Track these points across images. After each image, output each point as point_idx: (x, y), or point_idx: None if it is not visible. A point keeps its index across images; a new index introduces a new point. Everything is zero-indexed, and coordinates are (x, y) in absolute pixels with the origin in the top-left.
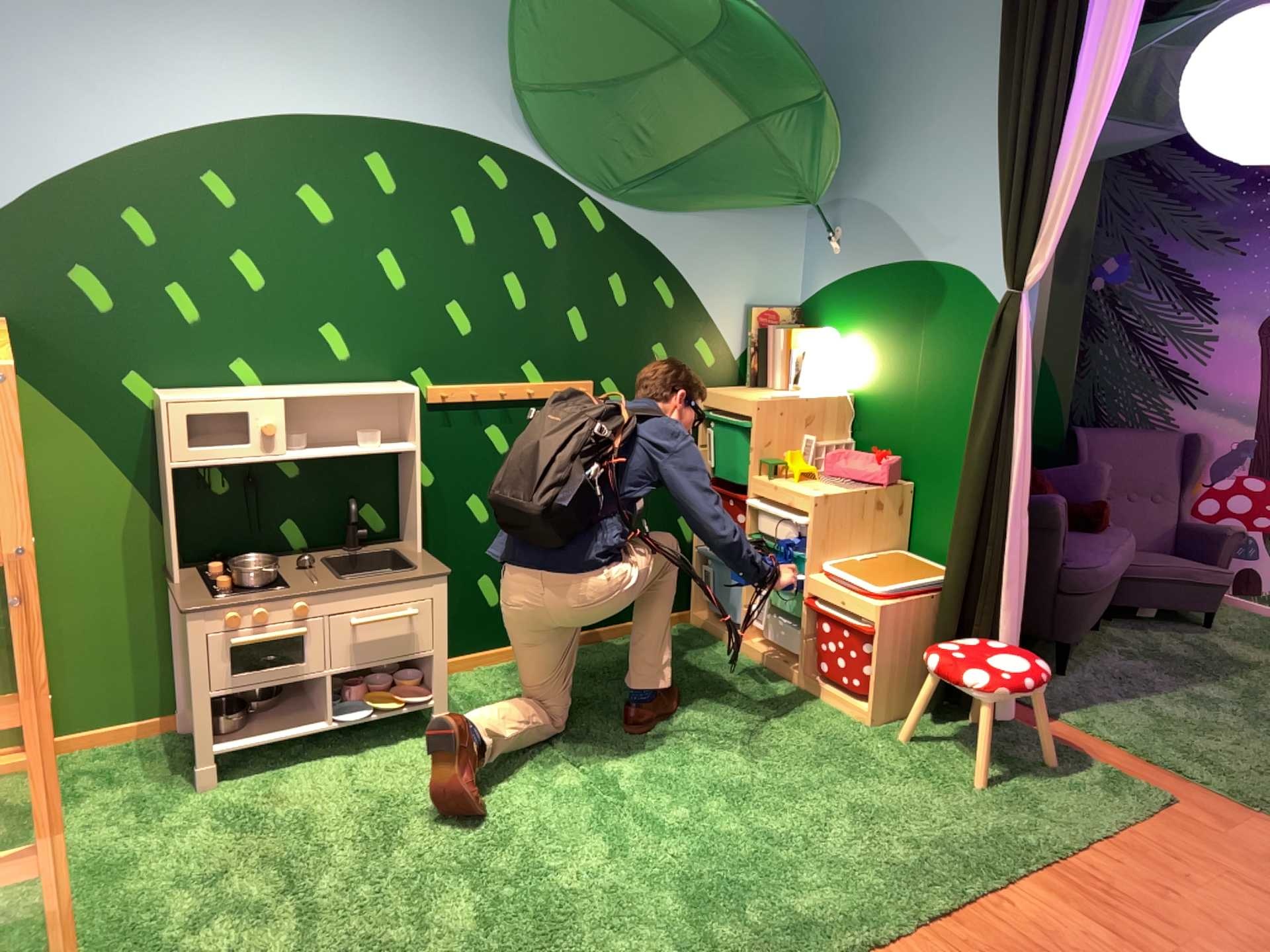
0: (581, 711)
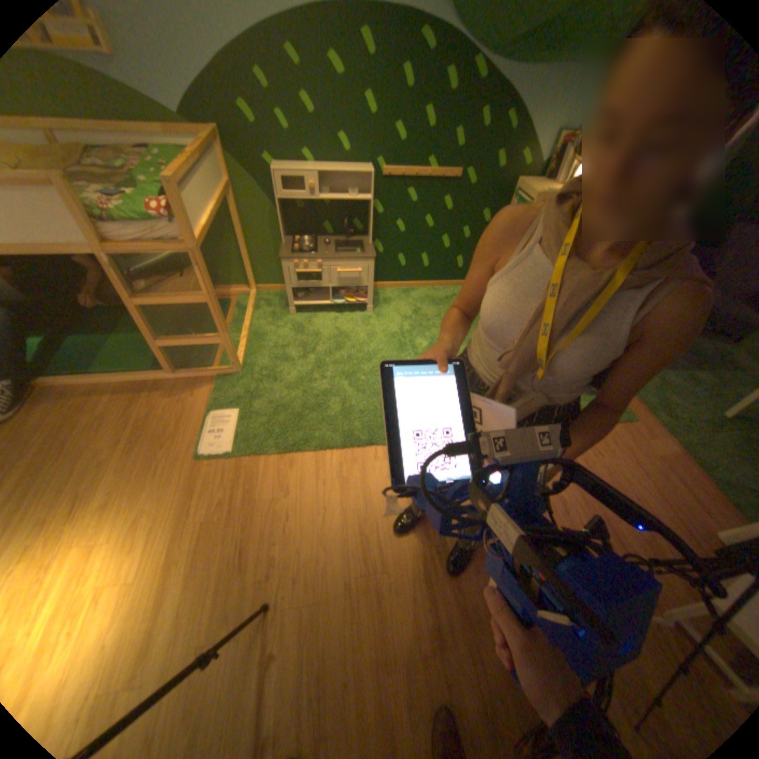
0: (419, 318)
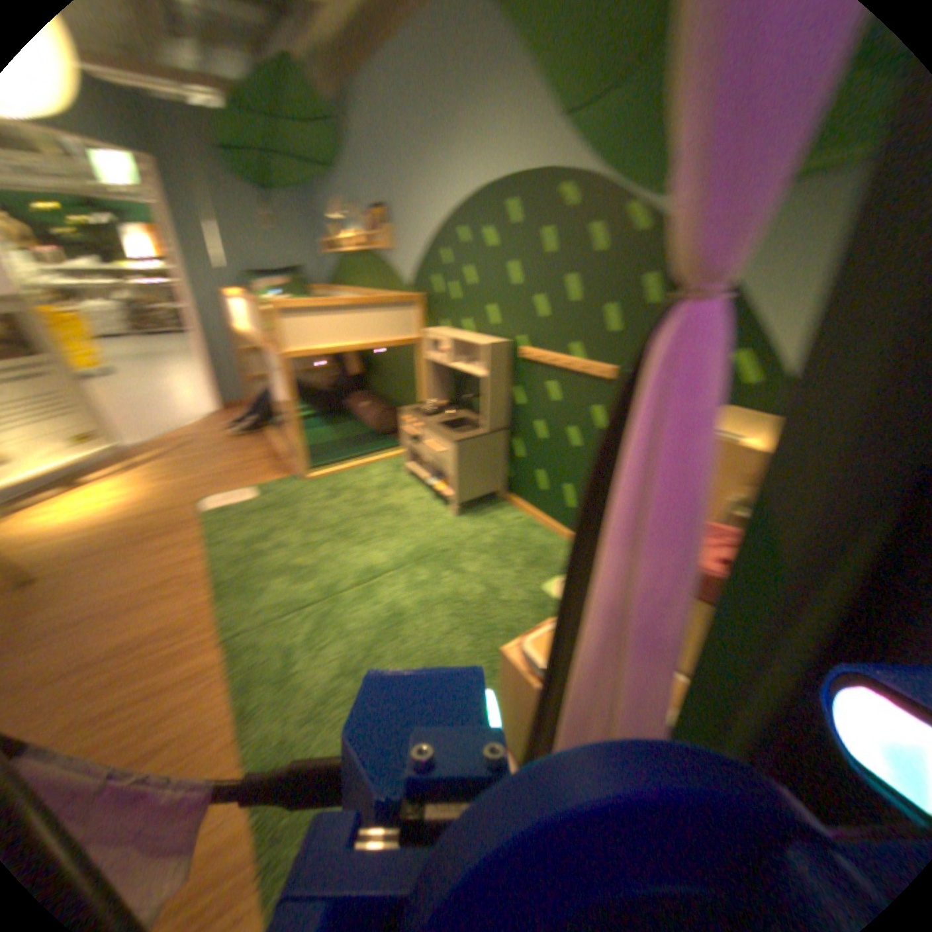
0: (481, 557)
